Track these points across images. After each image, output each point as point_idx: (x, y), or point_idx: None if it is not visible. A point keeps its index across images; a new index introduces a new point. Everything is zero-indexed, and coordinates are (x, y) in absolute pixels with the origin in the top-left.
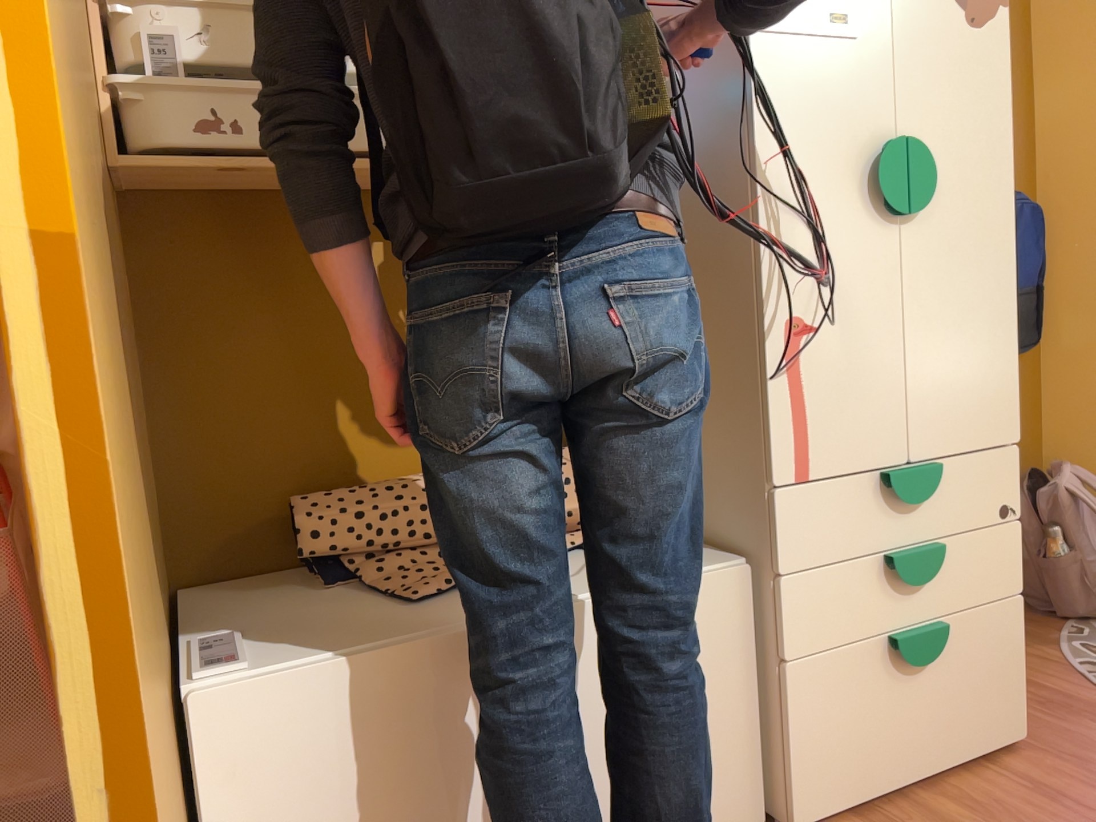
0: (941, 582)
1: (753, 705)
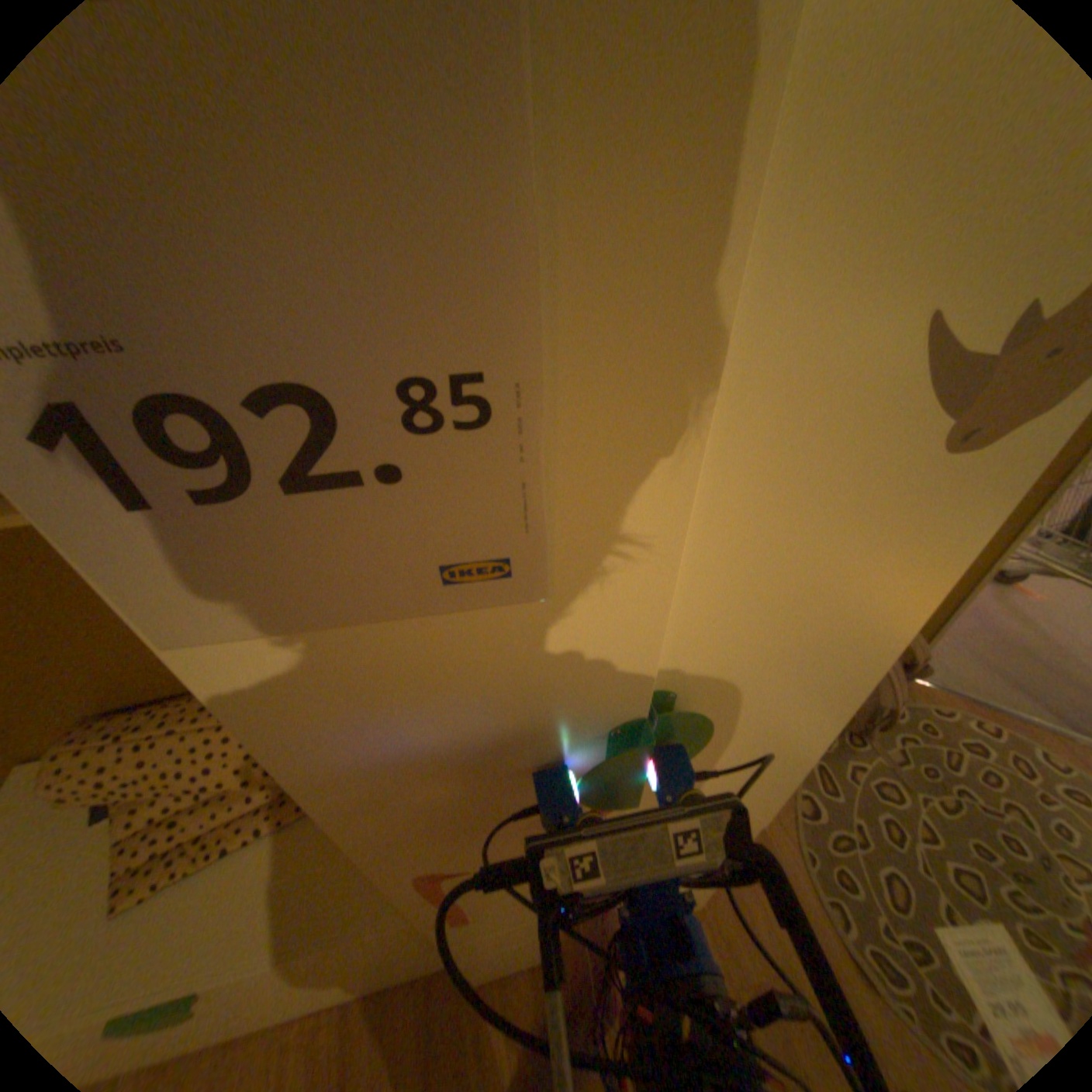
0: None
1: None
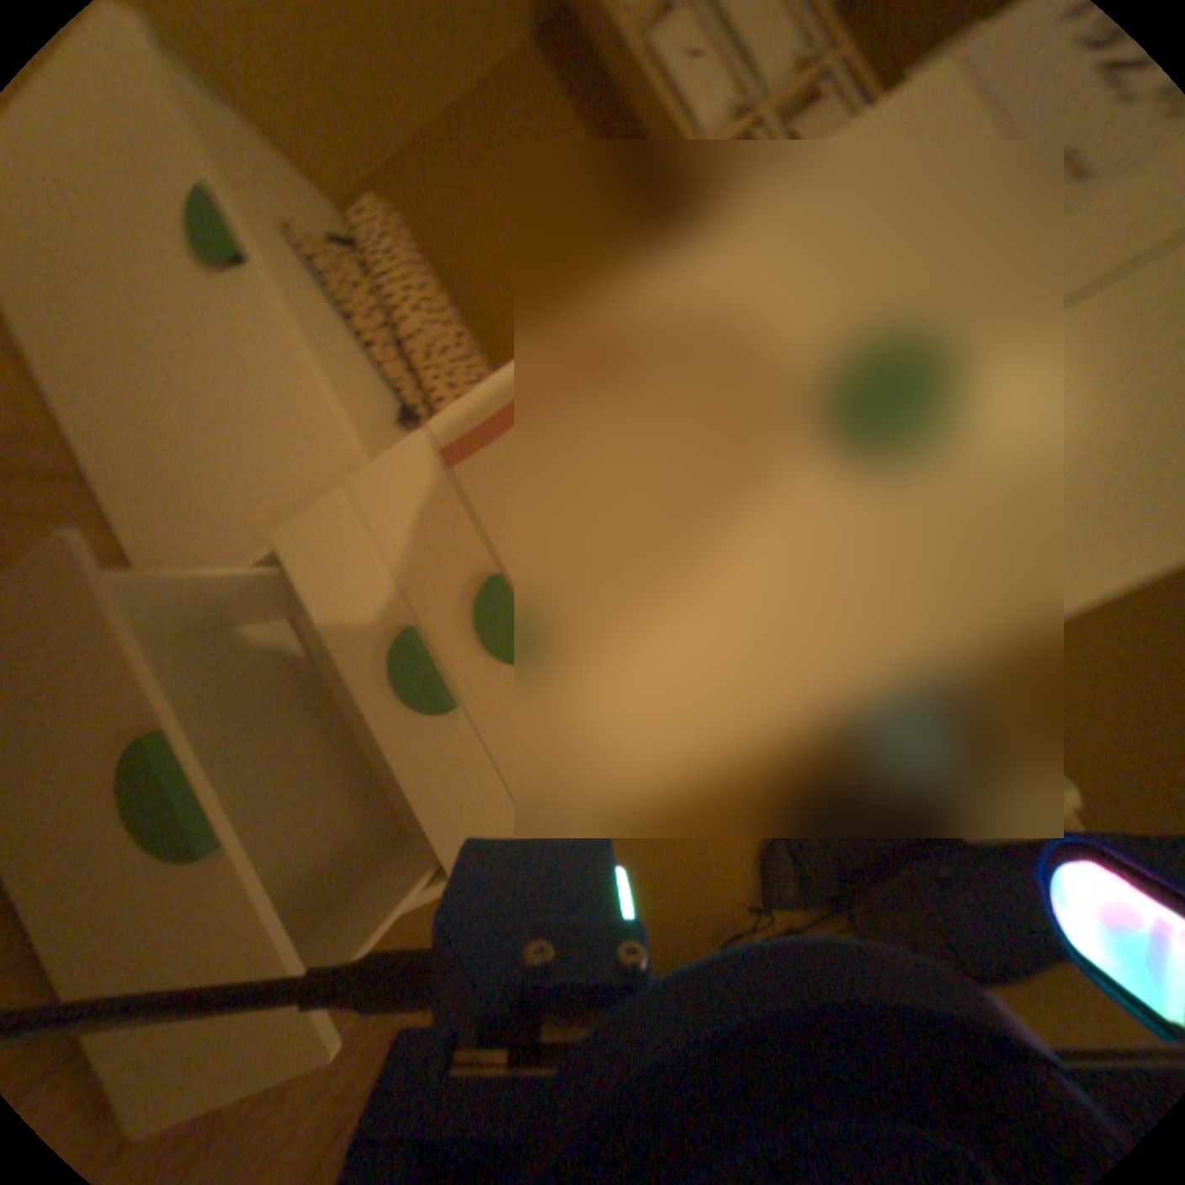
0: (417, 737)
1: (246, 546)
